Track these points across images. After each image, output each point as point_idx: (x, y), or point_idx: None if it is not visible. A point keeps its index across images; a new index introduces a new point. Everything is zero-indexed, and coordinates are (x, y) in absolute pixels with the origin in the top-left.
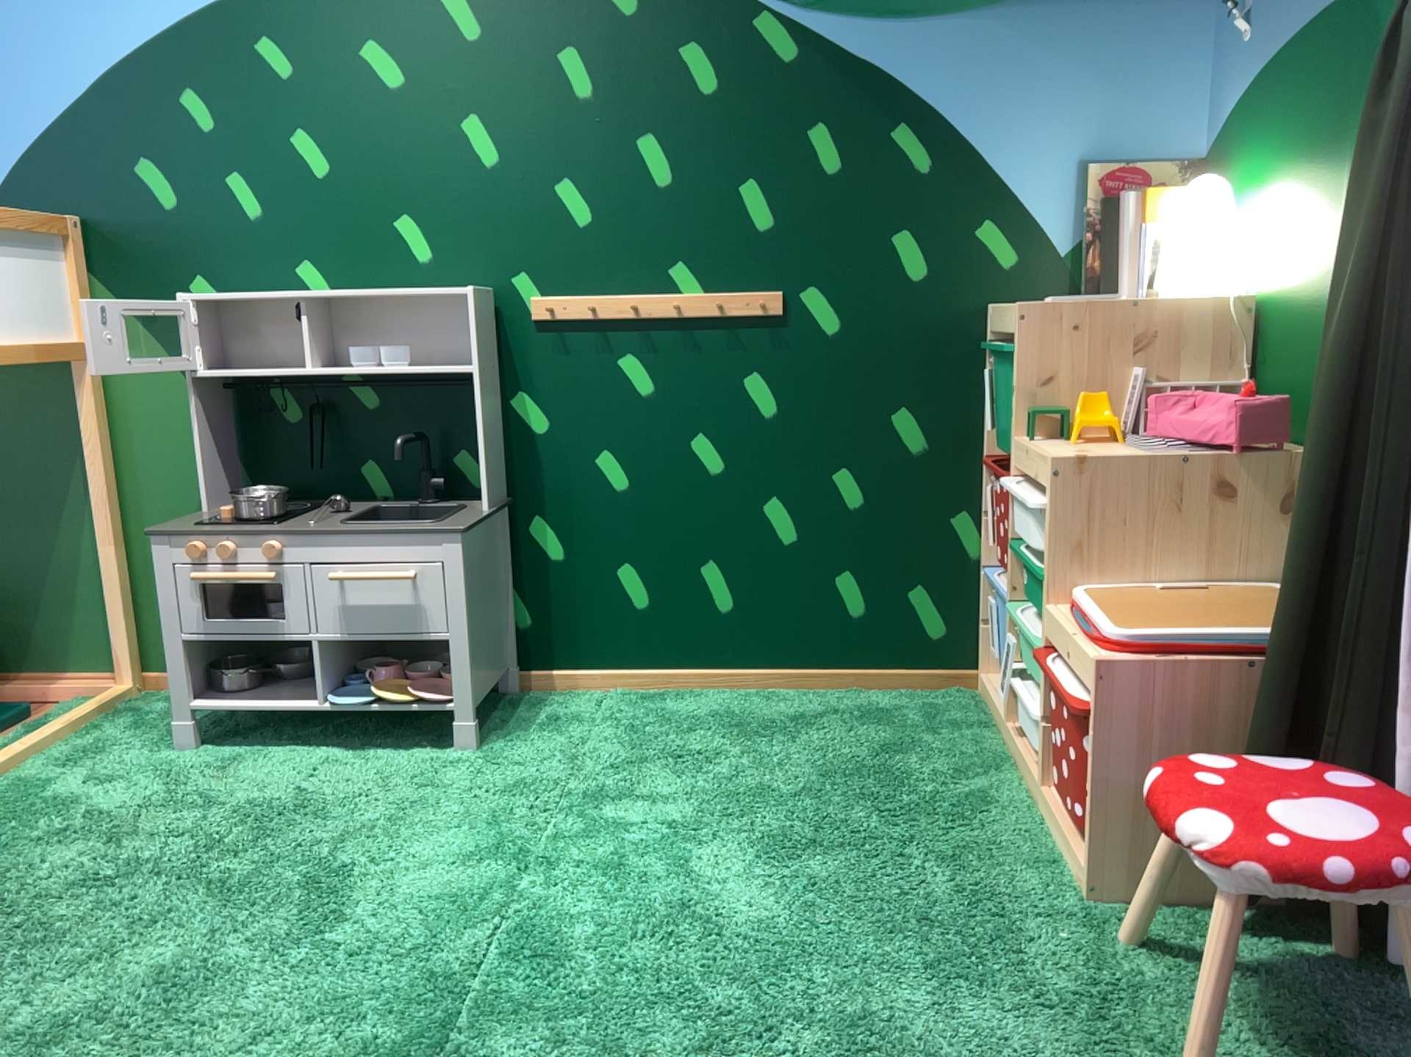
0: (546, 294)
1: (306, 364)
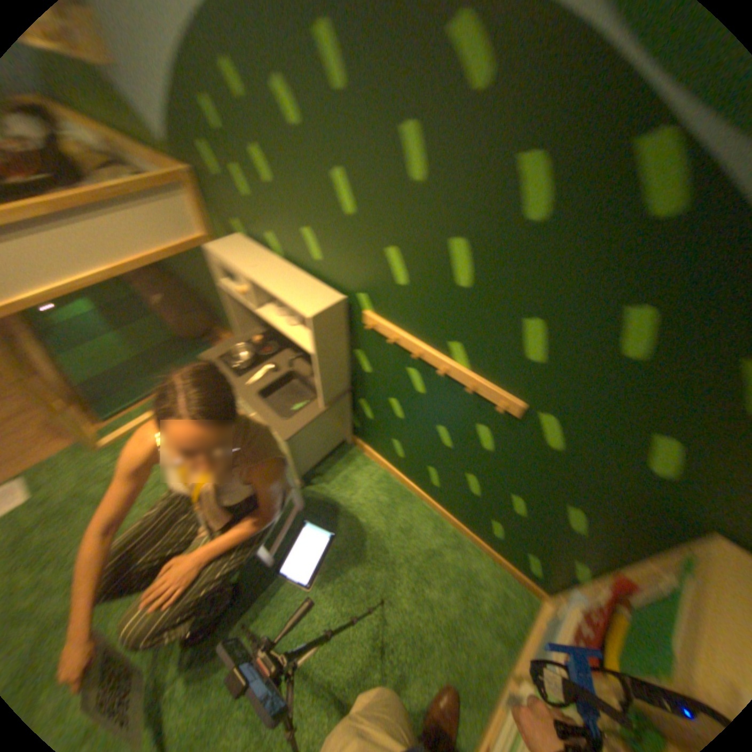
0: (374, 318)
1: (253, 309)
